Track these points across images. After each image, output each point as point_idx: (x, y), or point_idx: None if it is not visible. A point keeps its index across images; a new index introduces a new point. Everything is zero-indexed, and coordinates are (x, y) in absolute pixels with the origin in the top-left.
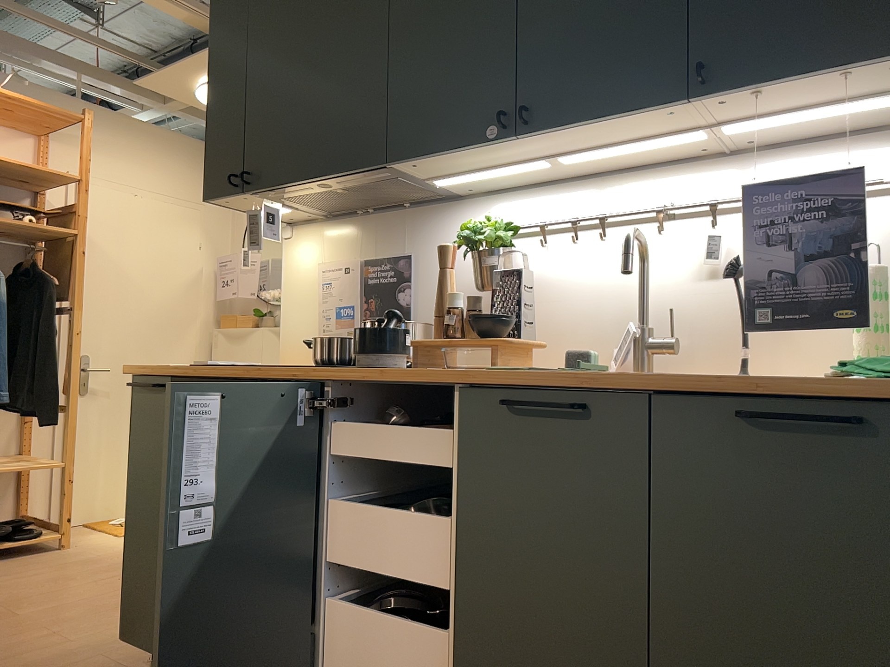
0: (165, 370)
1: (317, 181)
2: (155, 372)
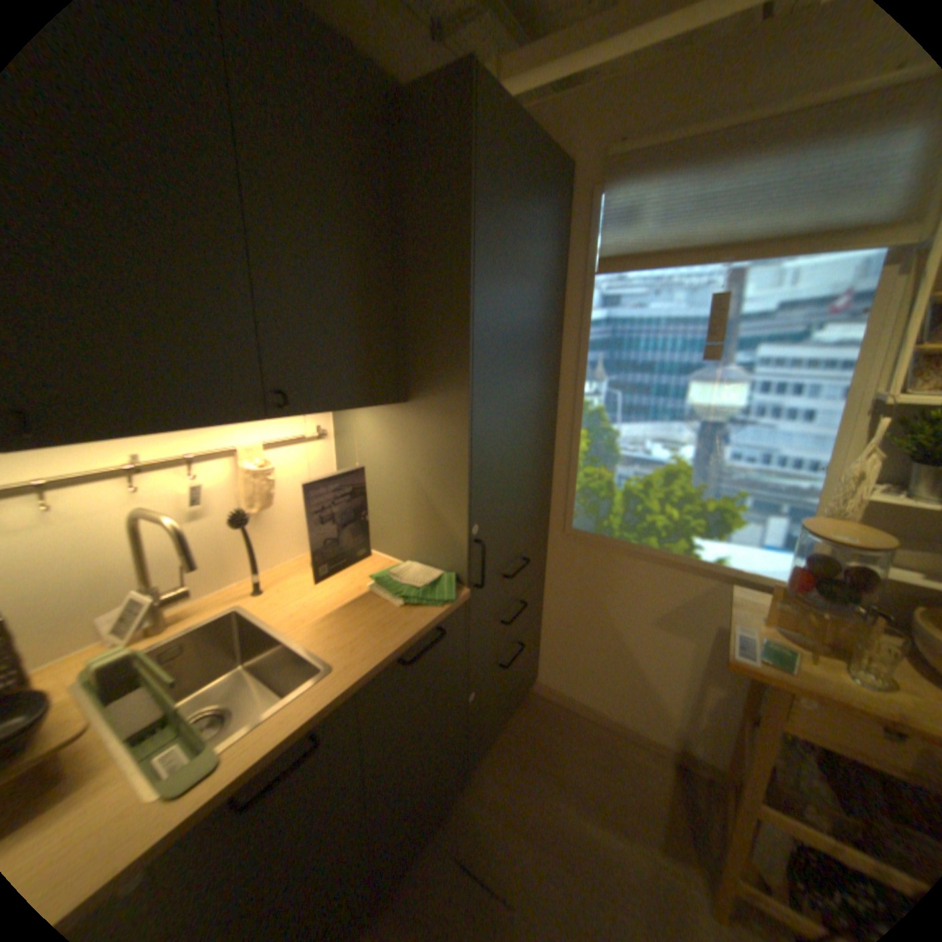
0: None
1: None
2: None
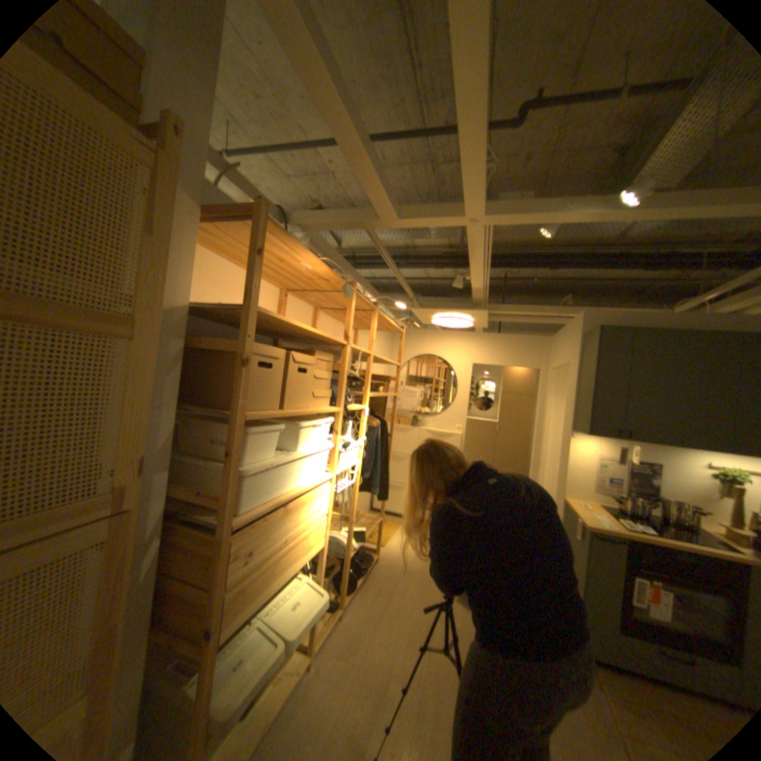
0: (630, 538)
1: (676, 447)
2: (620, 536)
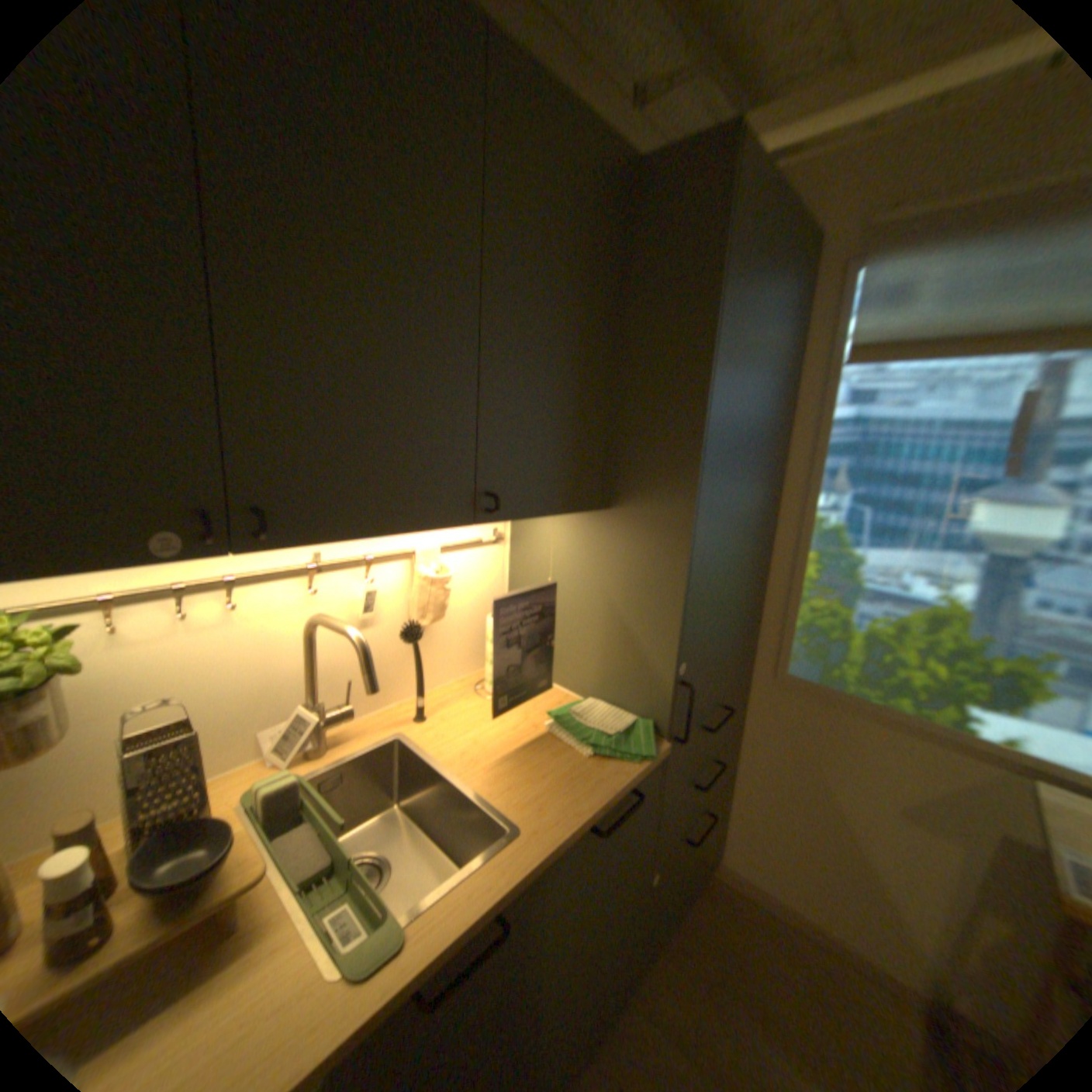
0: None
1: None
2: None
